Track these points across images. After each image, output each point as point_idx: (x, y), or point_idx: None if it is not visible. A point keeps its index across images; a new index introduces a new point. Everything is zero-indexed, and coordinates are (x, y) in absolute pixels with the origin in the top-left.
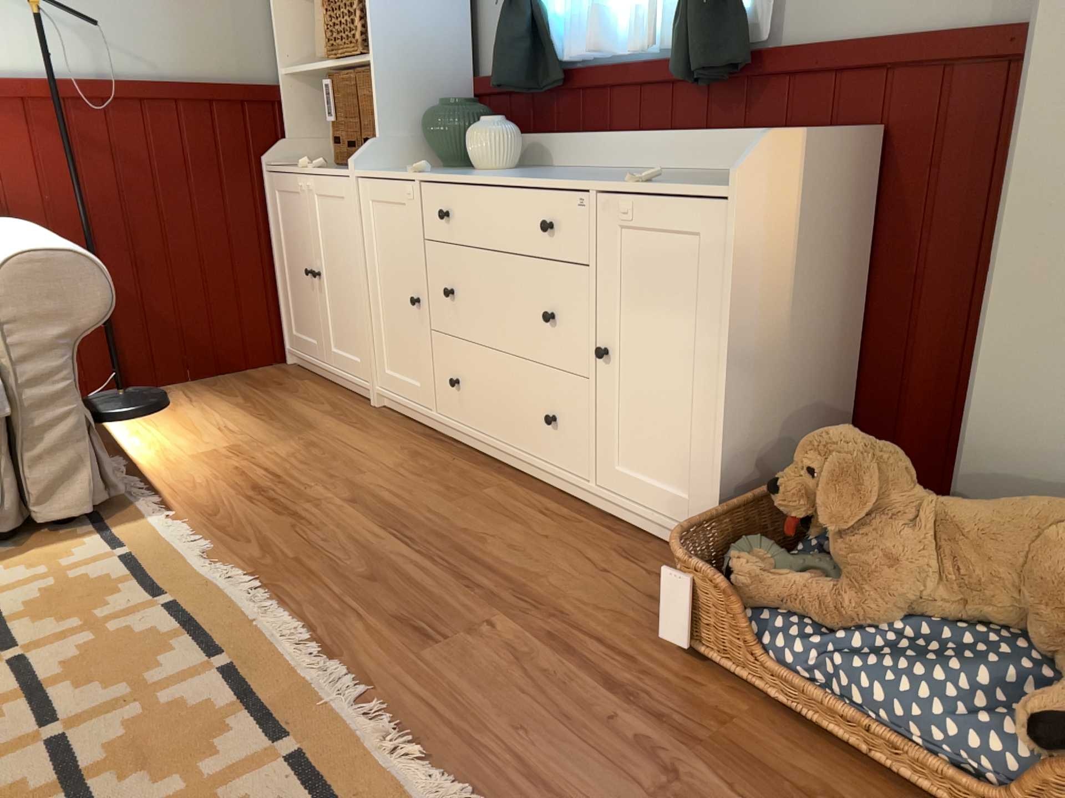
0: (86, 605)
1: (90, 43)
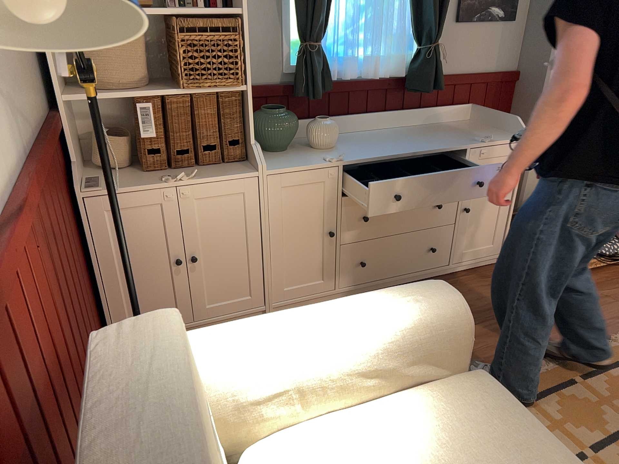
0: None
1: (7, 110)
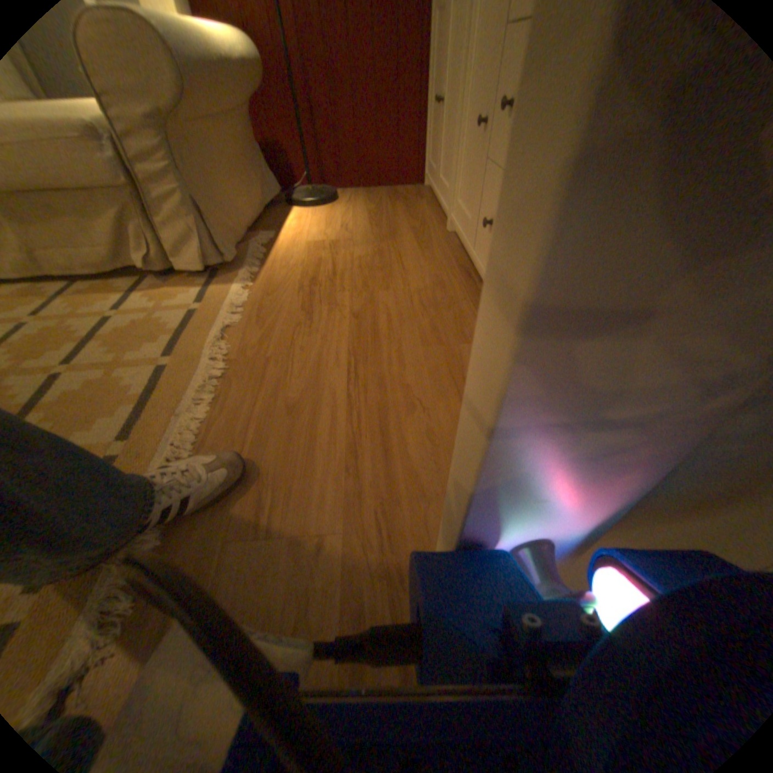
0: (128, 346)
1: None
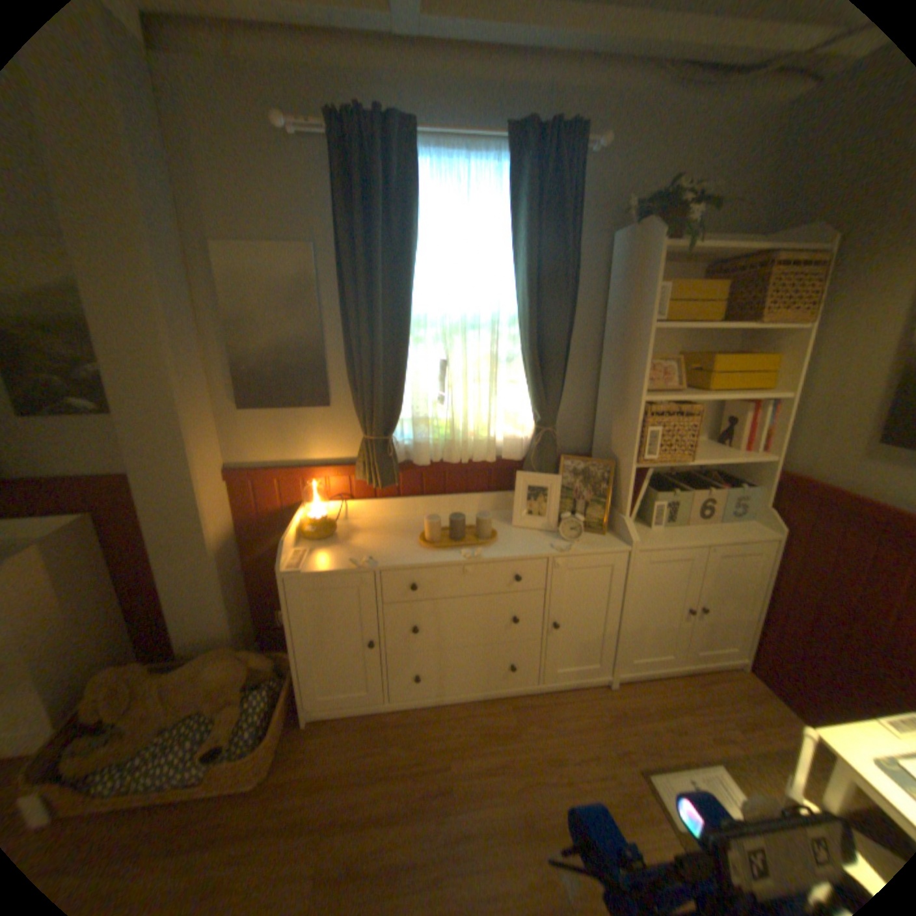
0: None
1: None
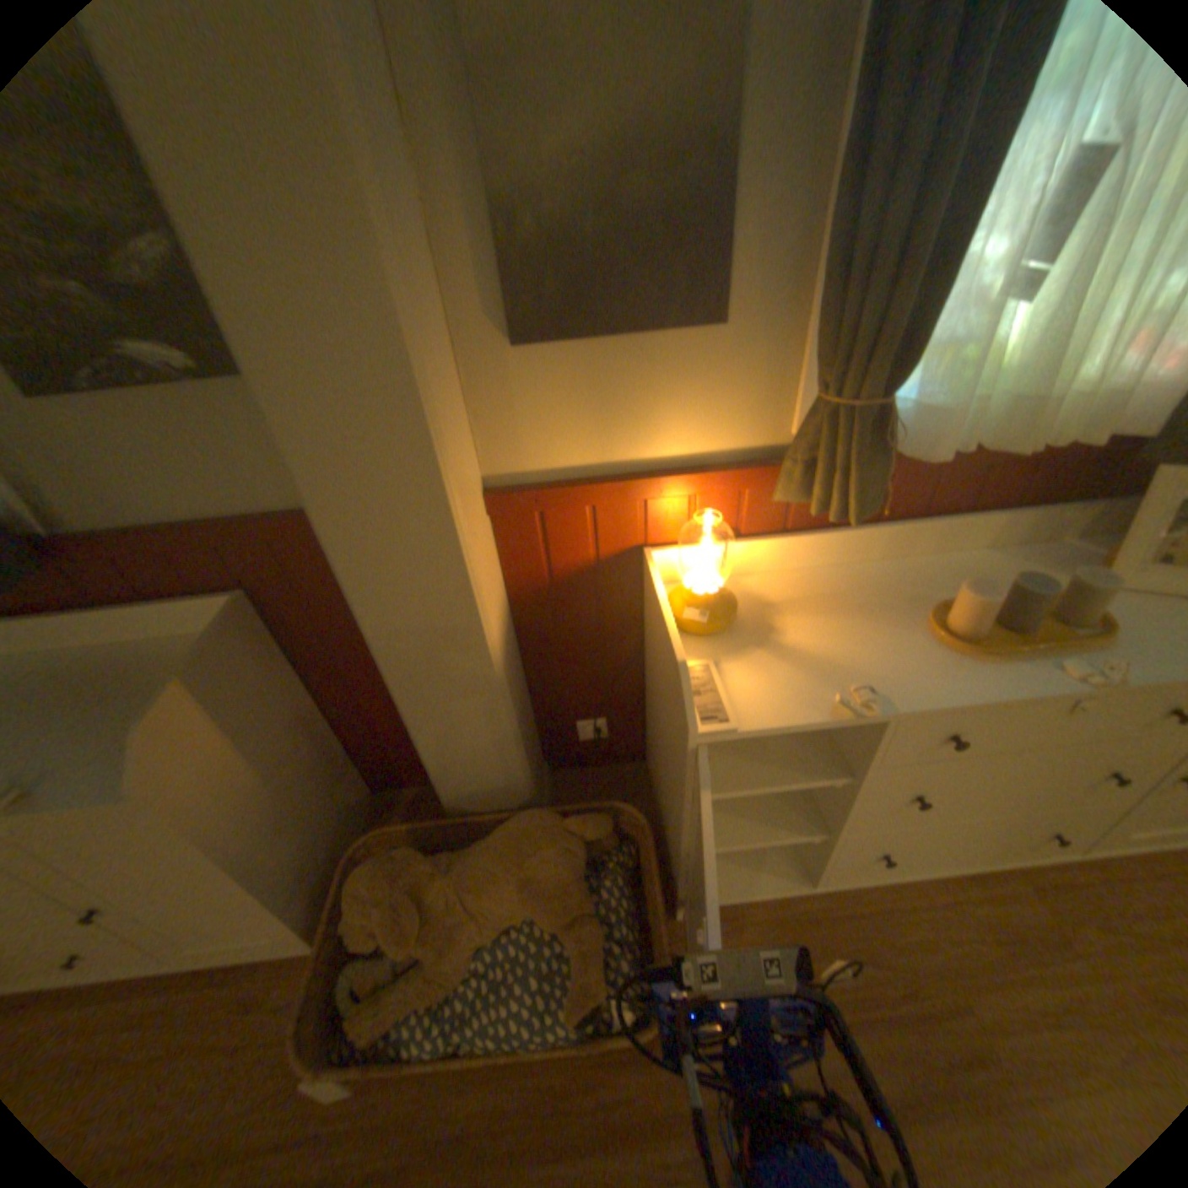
0: None
1: None
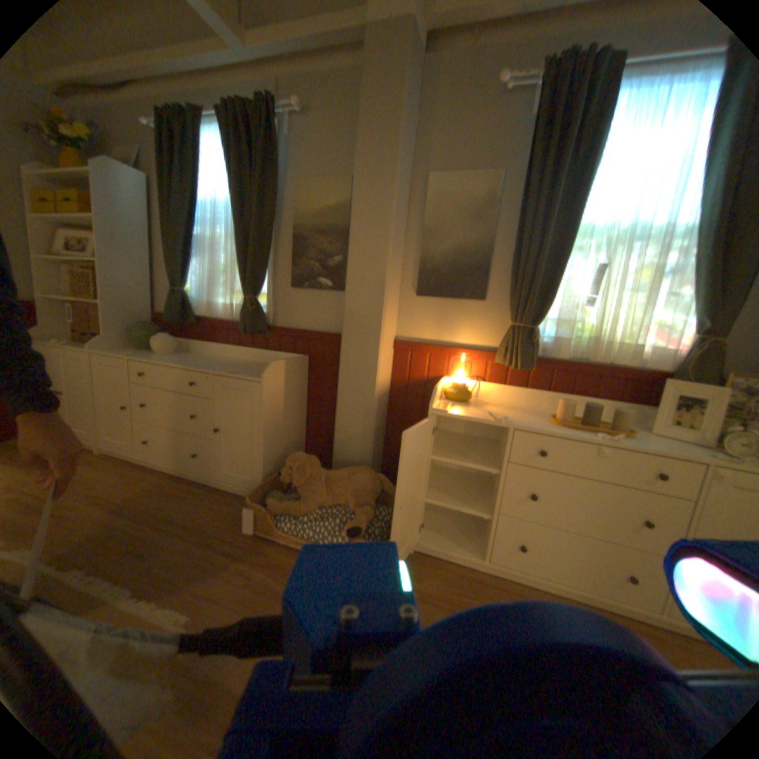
0: None
1: None
